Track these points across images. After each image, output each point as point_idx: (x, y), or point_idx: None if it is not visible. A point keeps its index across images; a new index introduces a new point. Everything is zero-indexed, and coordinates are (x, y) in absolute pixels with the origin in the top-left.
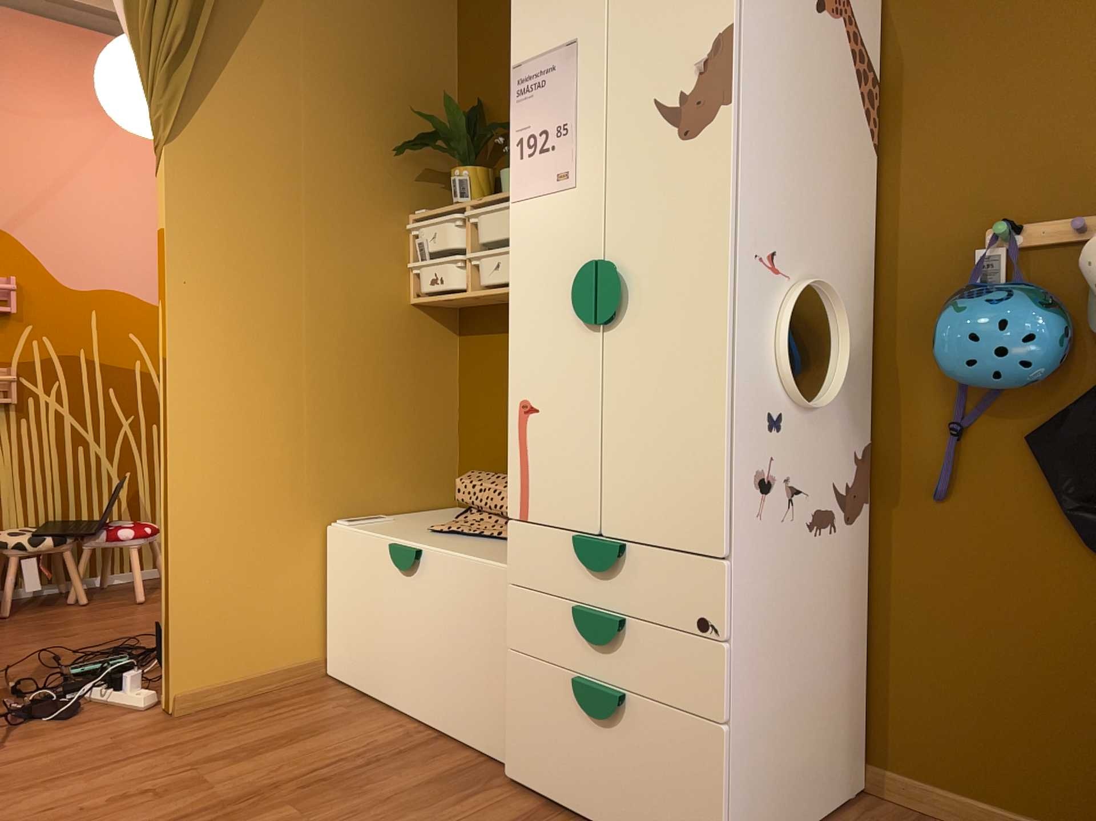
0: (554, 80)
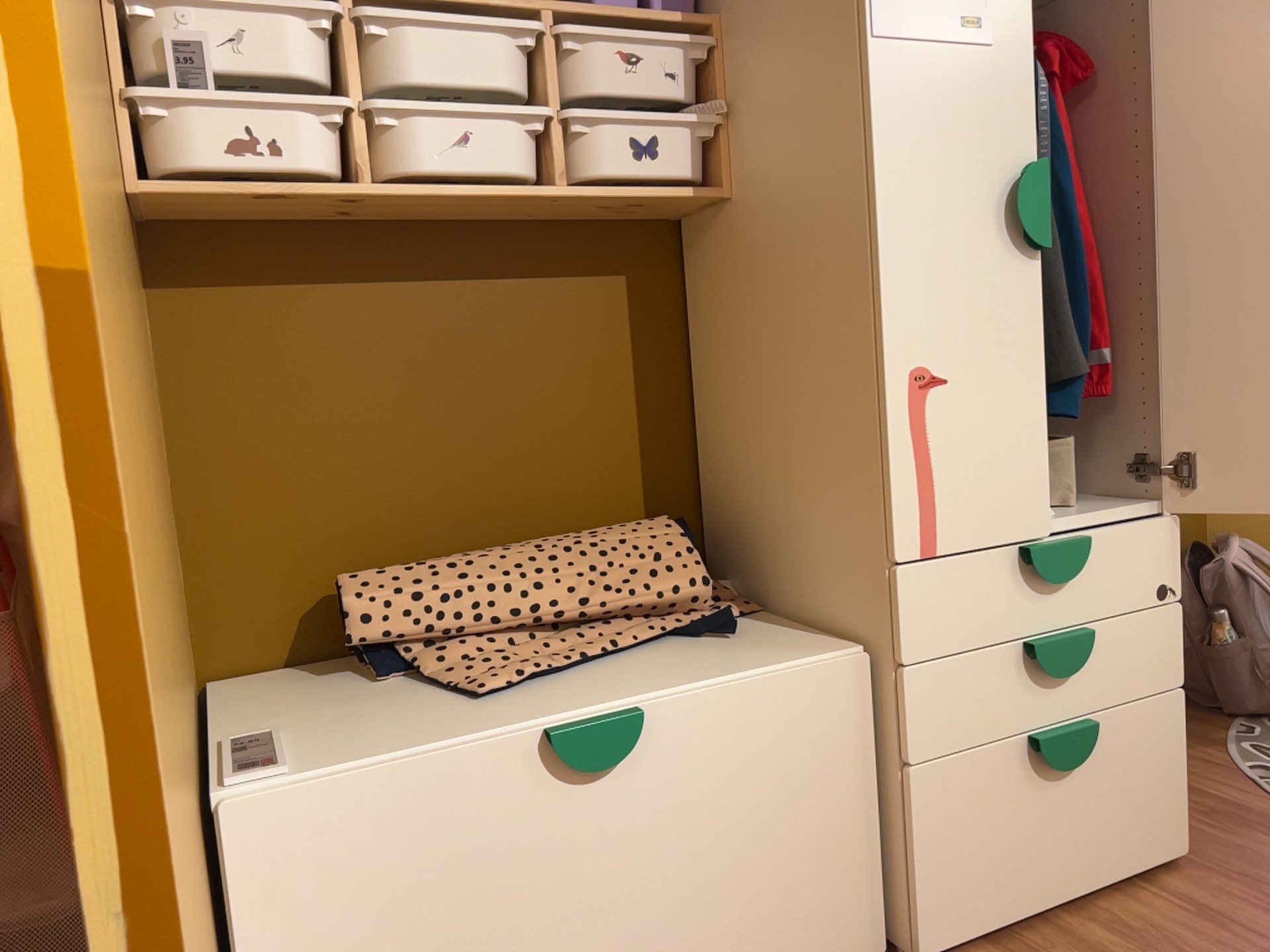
0: None
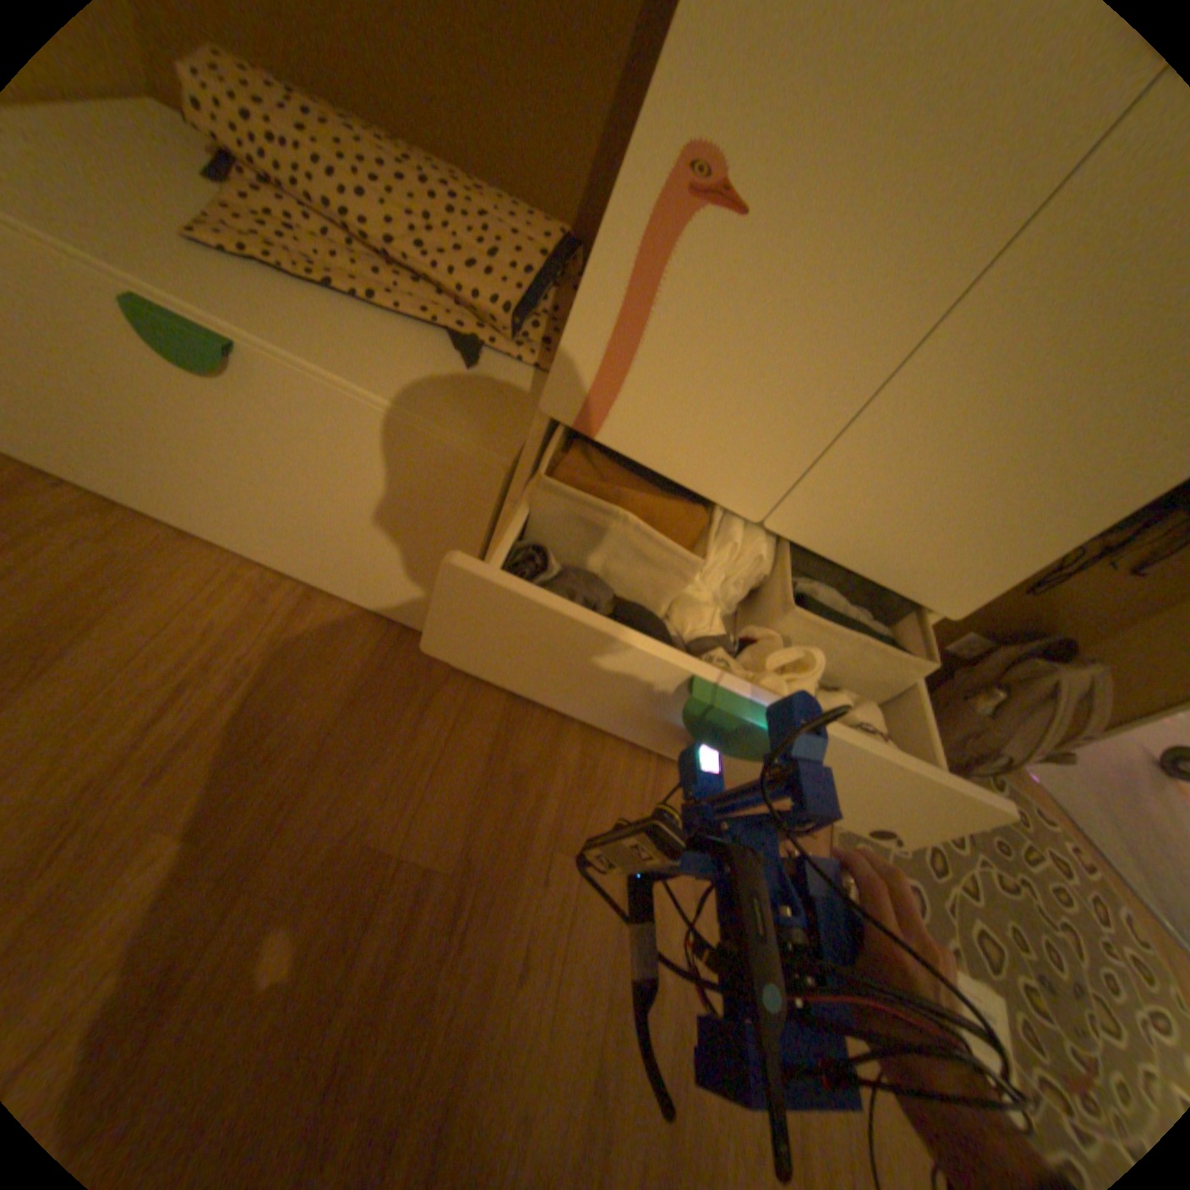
0: None
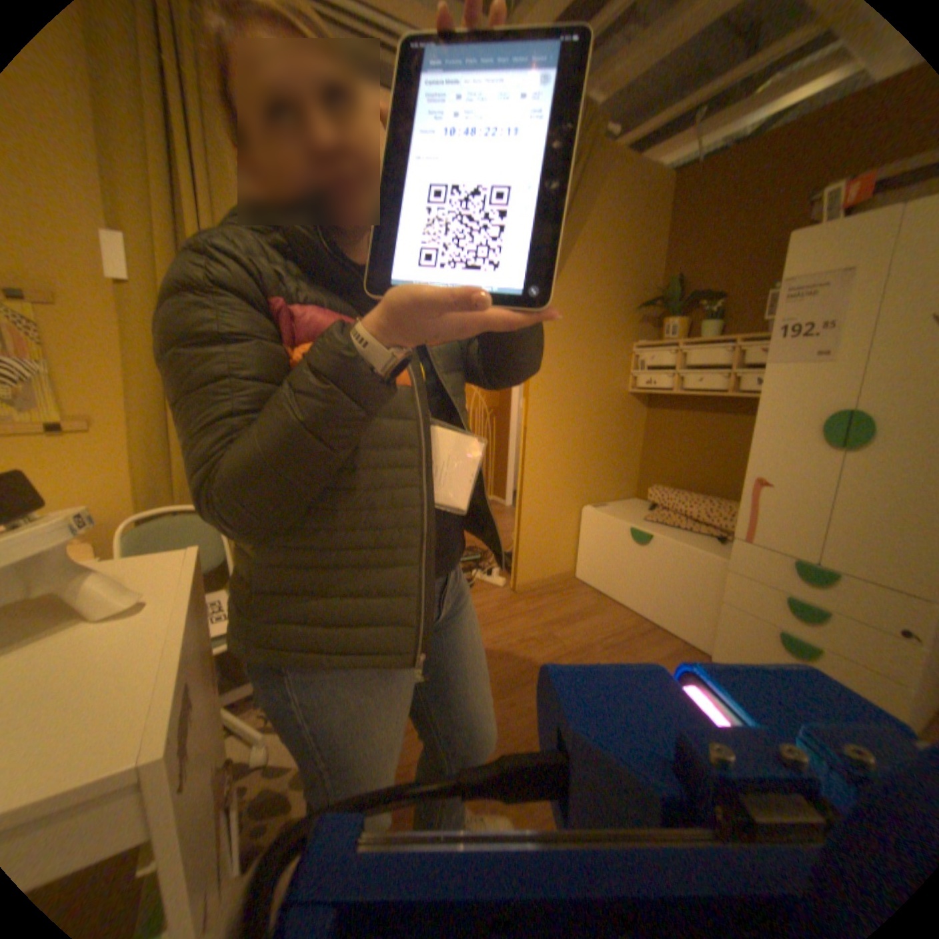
0: (826, 291)
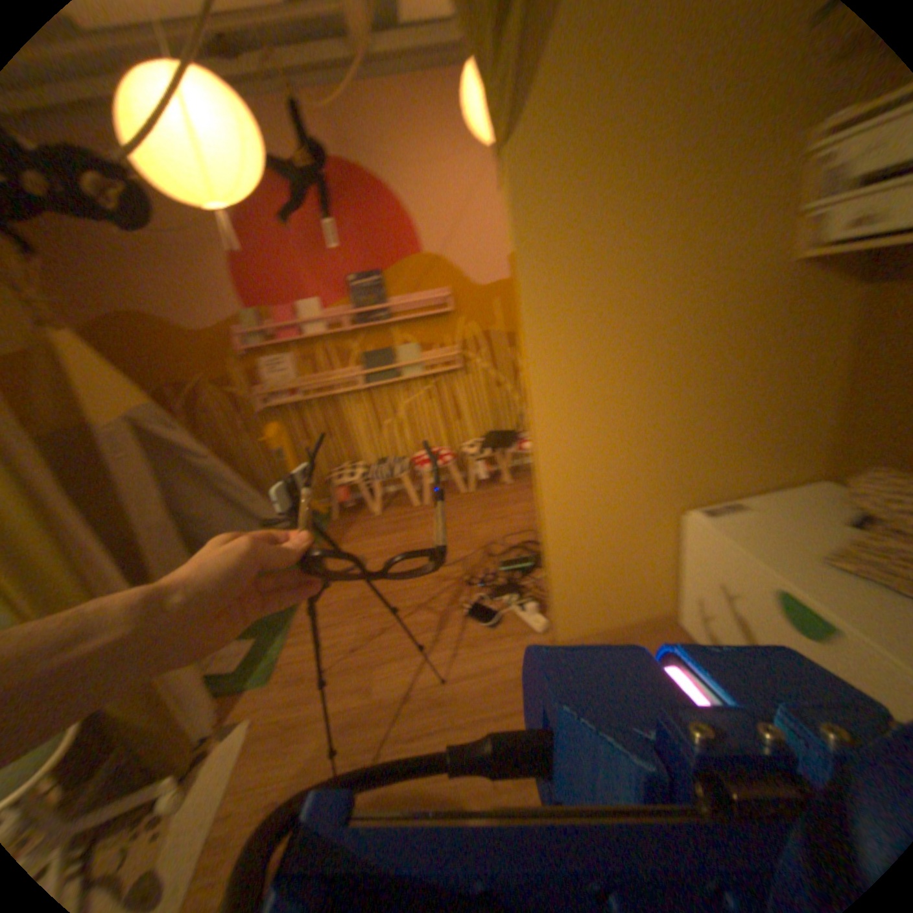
0: None
